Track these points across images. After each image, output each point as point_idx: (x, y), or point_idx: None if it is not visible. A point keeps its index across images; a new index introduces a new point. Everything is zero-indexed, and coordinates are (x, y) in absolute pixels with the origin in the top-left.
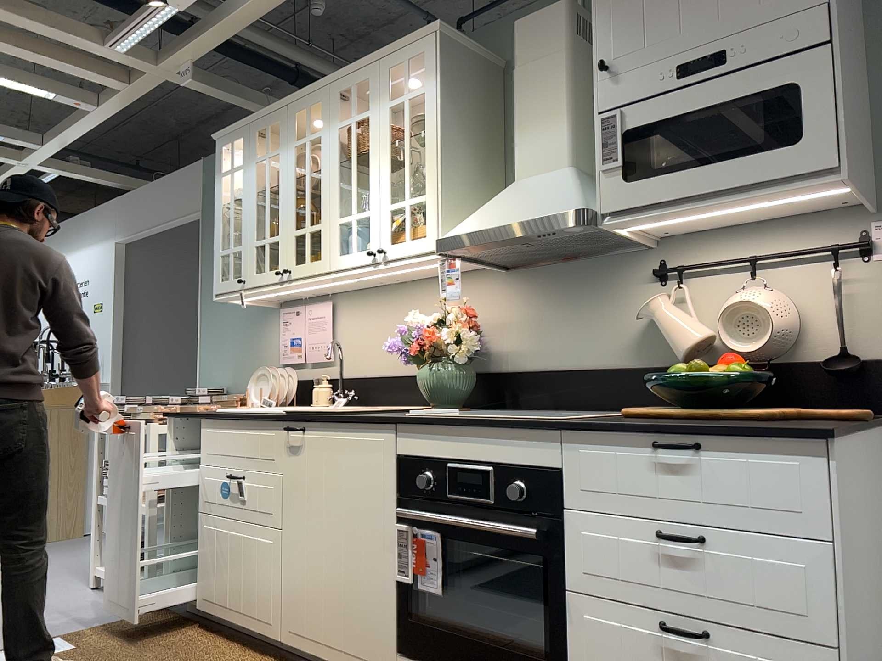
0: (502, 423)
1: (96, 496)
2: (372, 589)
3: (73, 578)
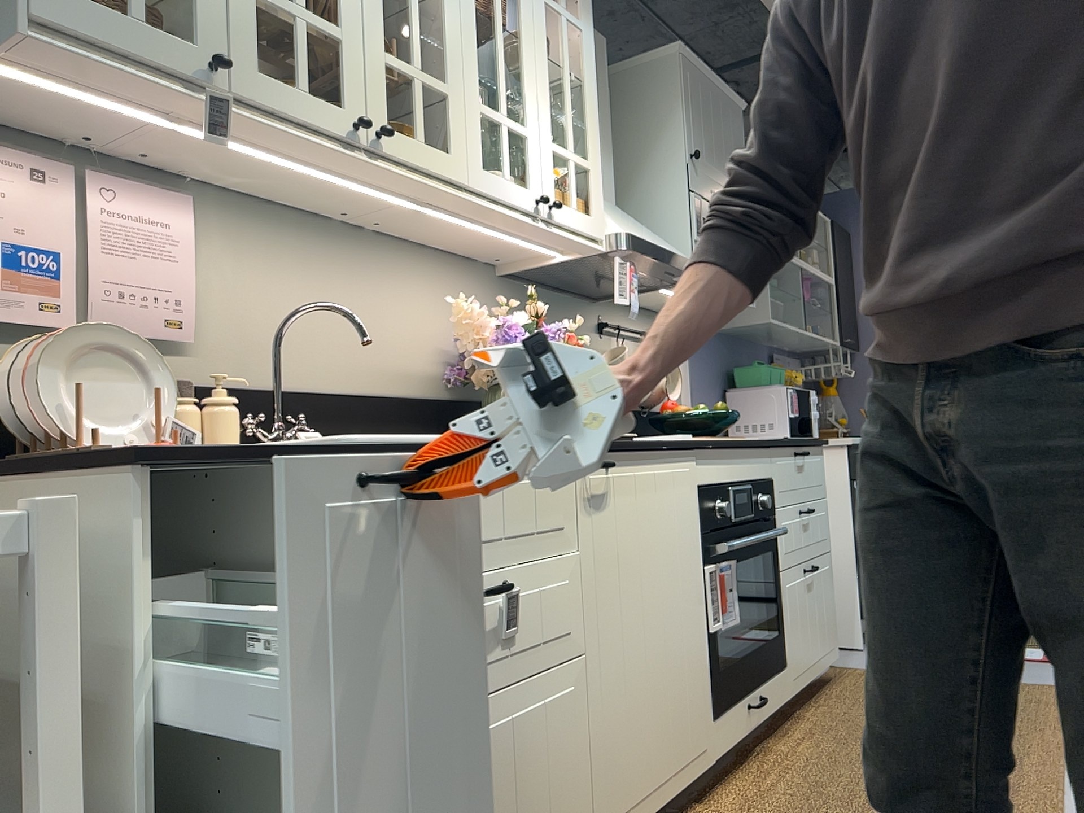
0: (758, 442)
1: None
2: (693, 660)
3: None
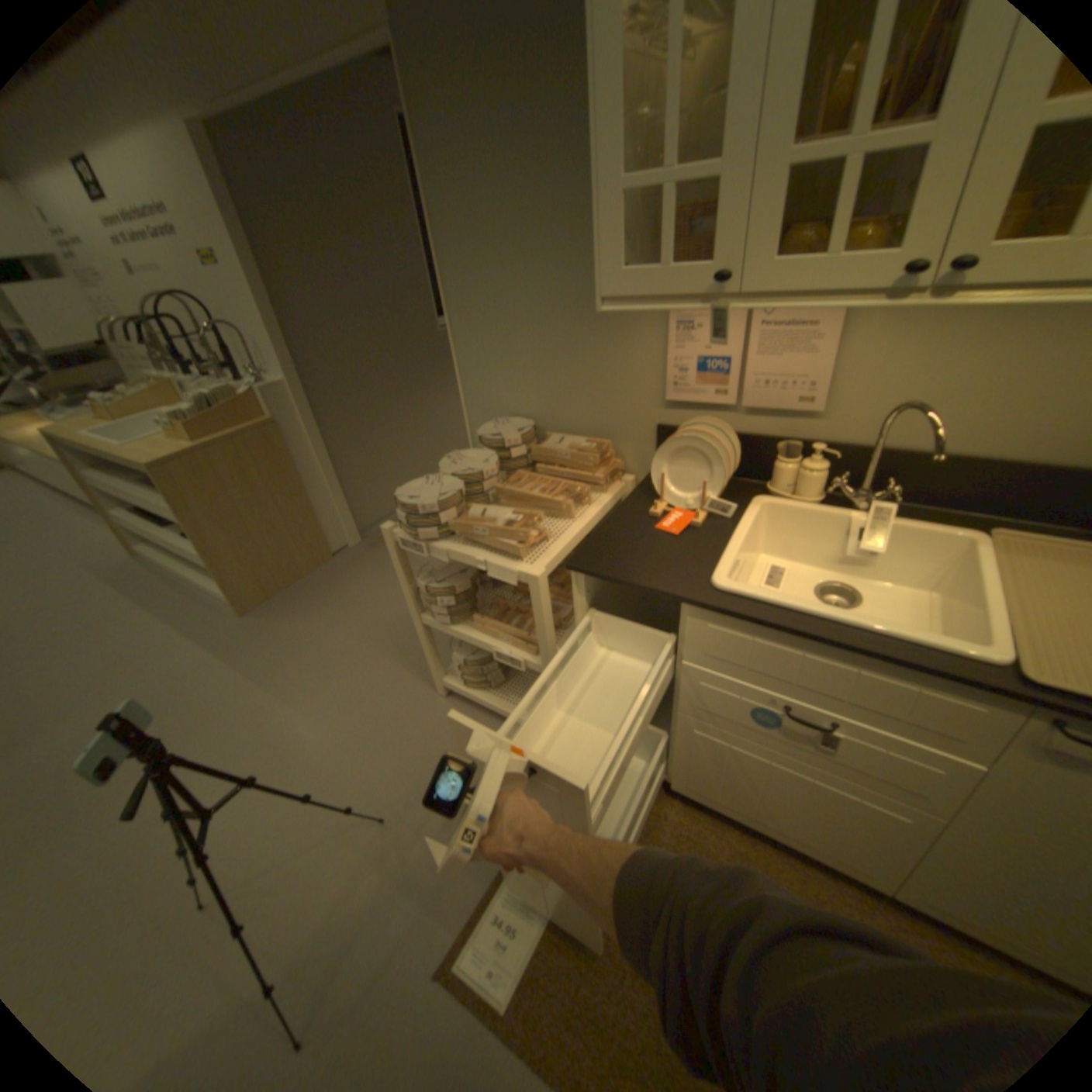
0: None
1: (417, 617)
2: None
3: (397, 668)
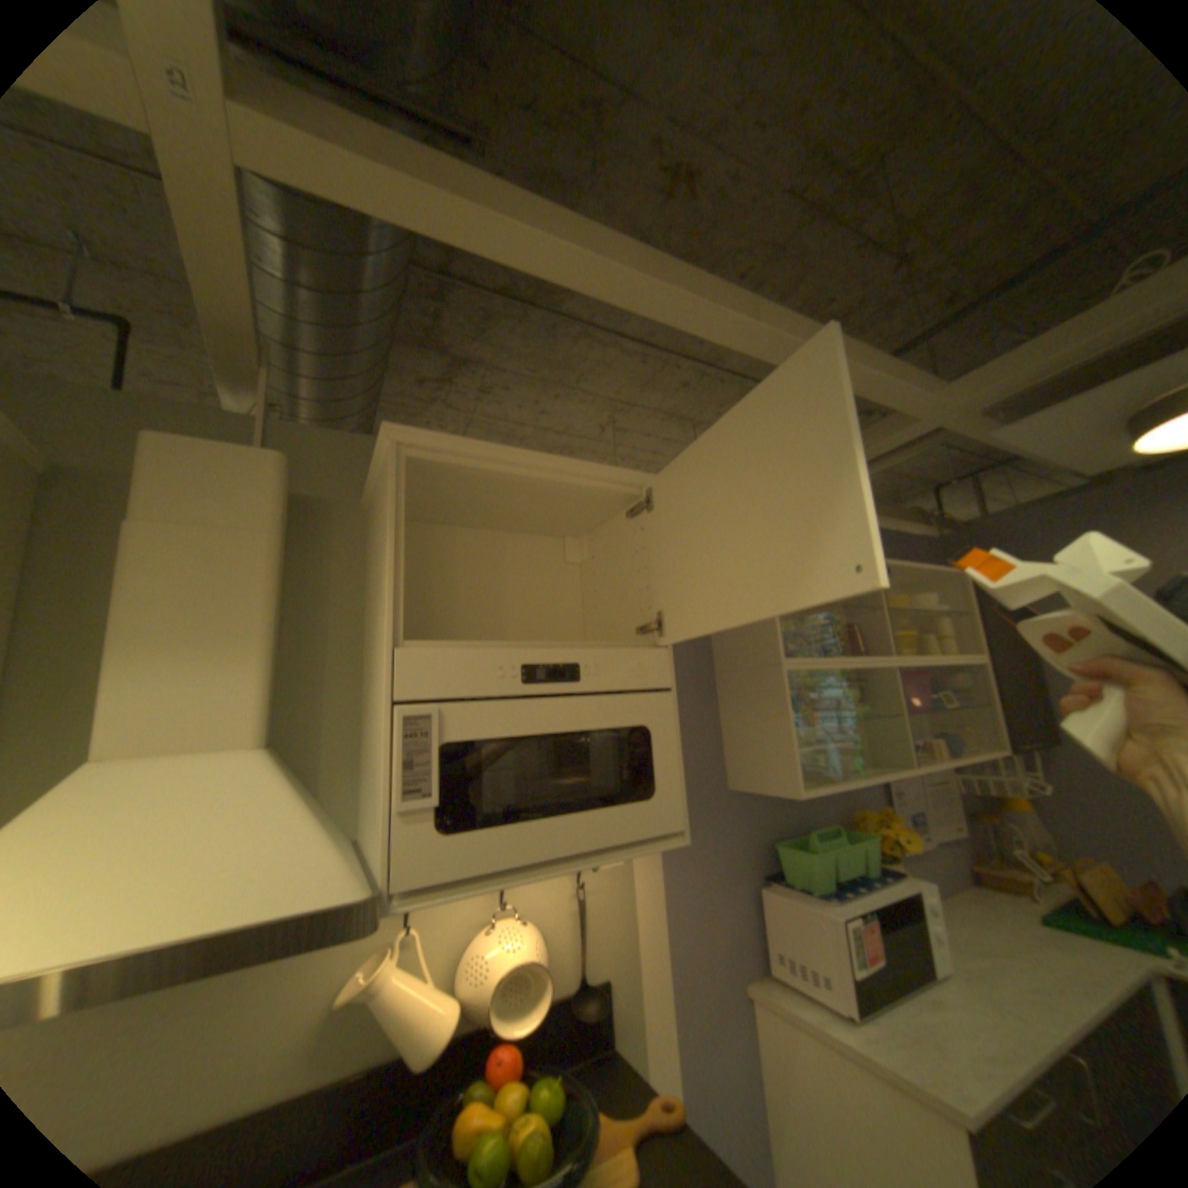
0: None
1: None
2: None
3: None
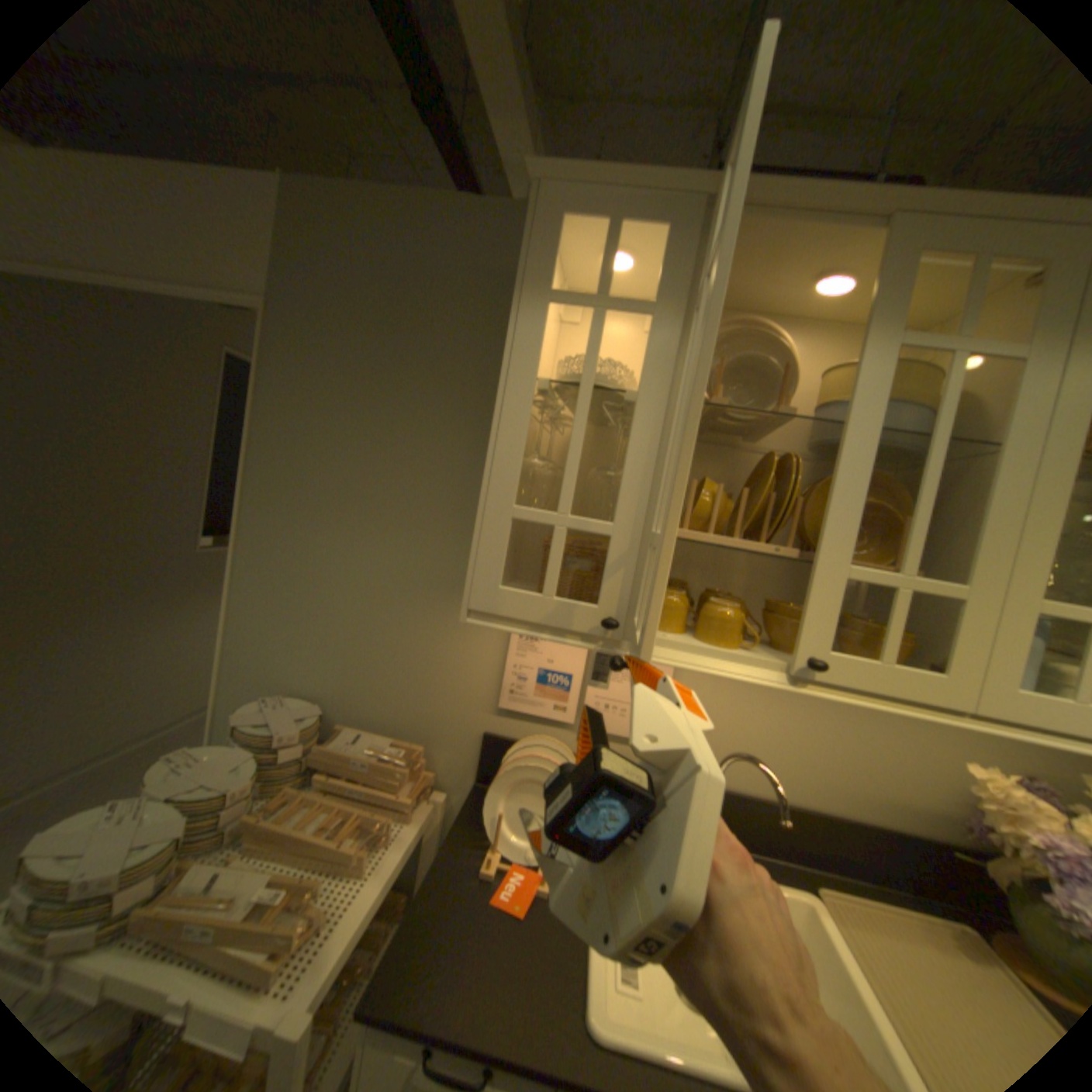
0: None
1: None
2: None
3: None
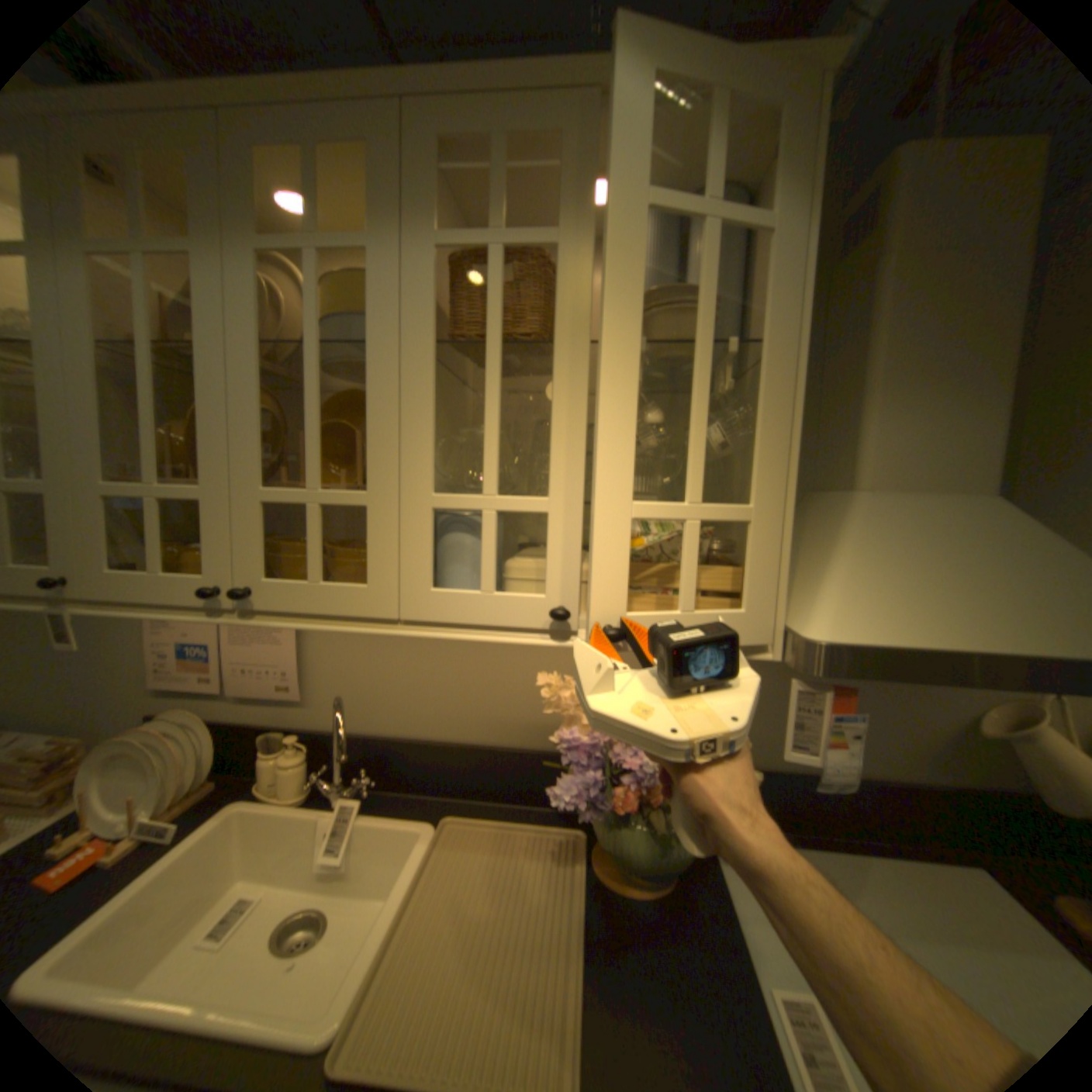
0: None
1: None
2: None
3: None
